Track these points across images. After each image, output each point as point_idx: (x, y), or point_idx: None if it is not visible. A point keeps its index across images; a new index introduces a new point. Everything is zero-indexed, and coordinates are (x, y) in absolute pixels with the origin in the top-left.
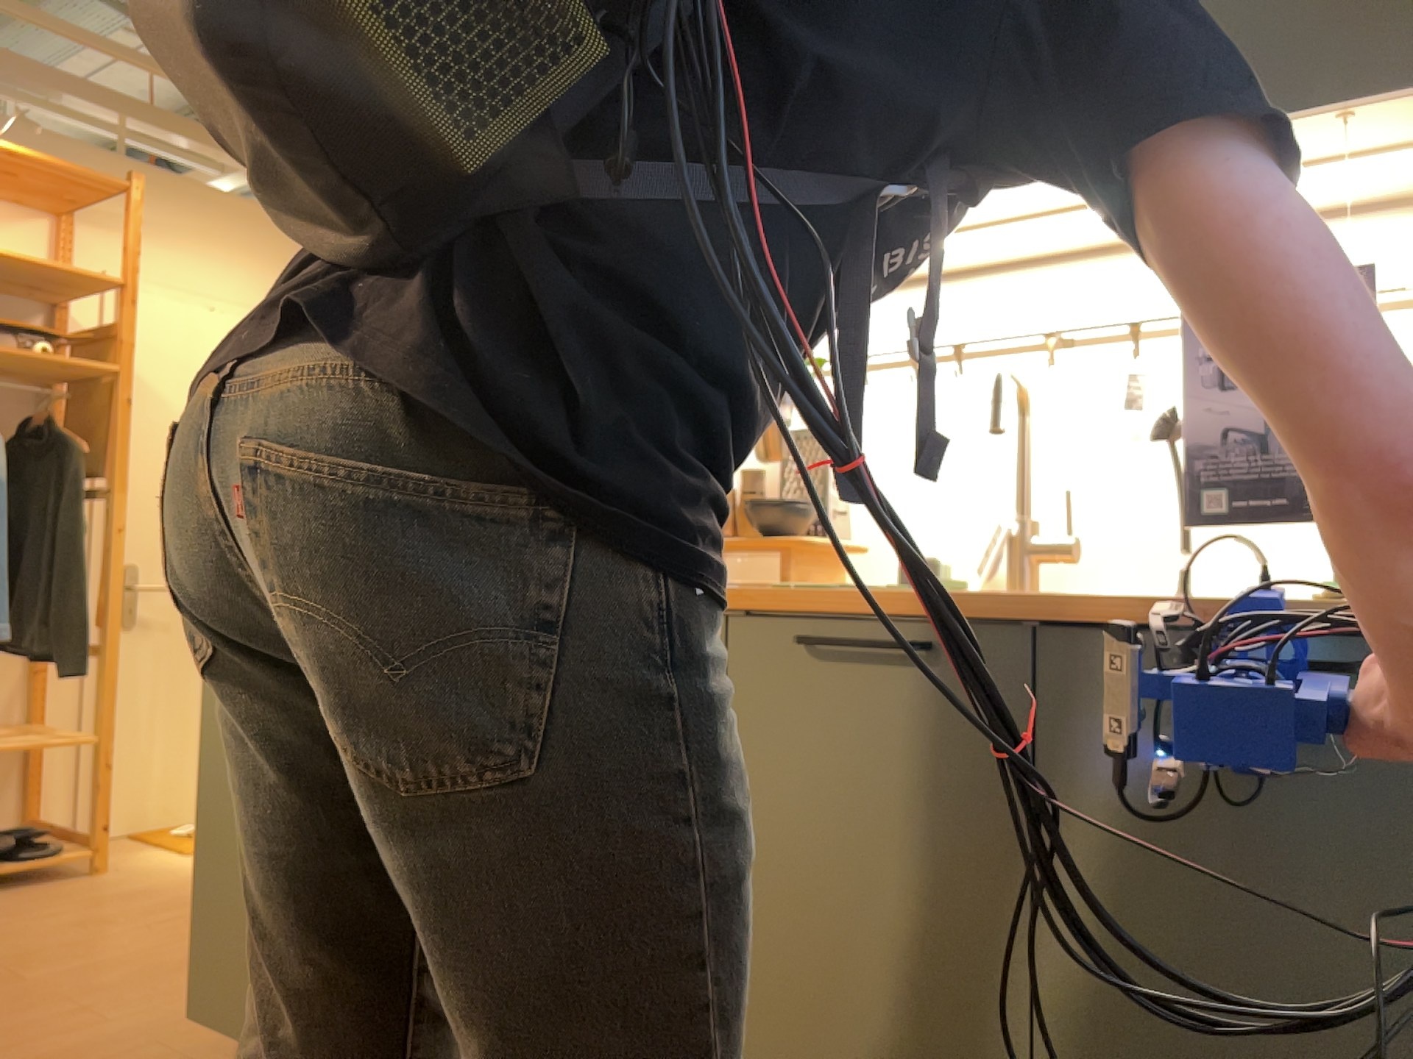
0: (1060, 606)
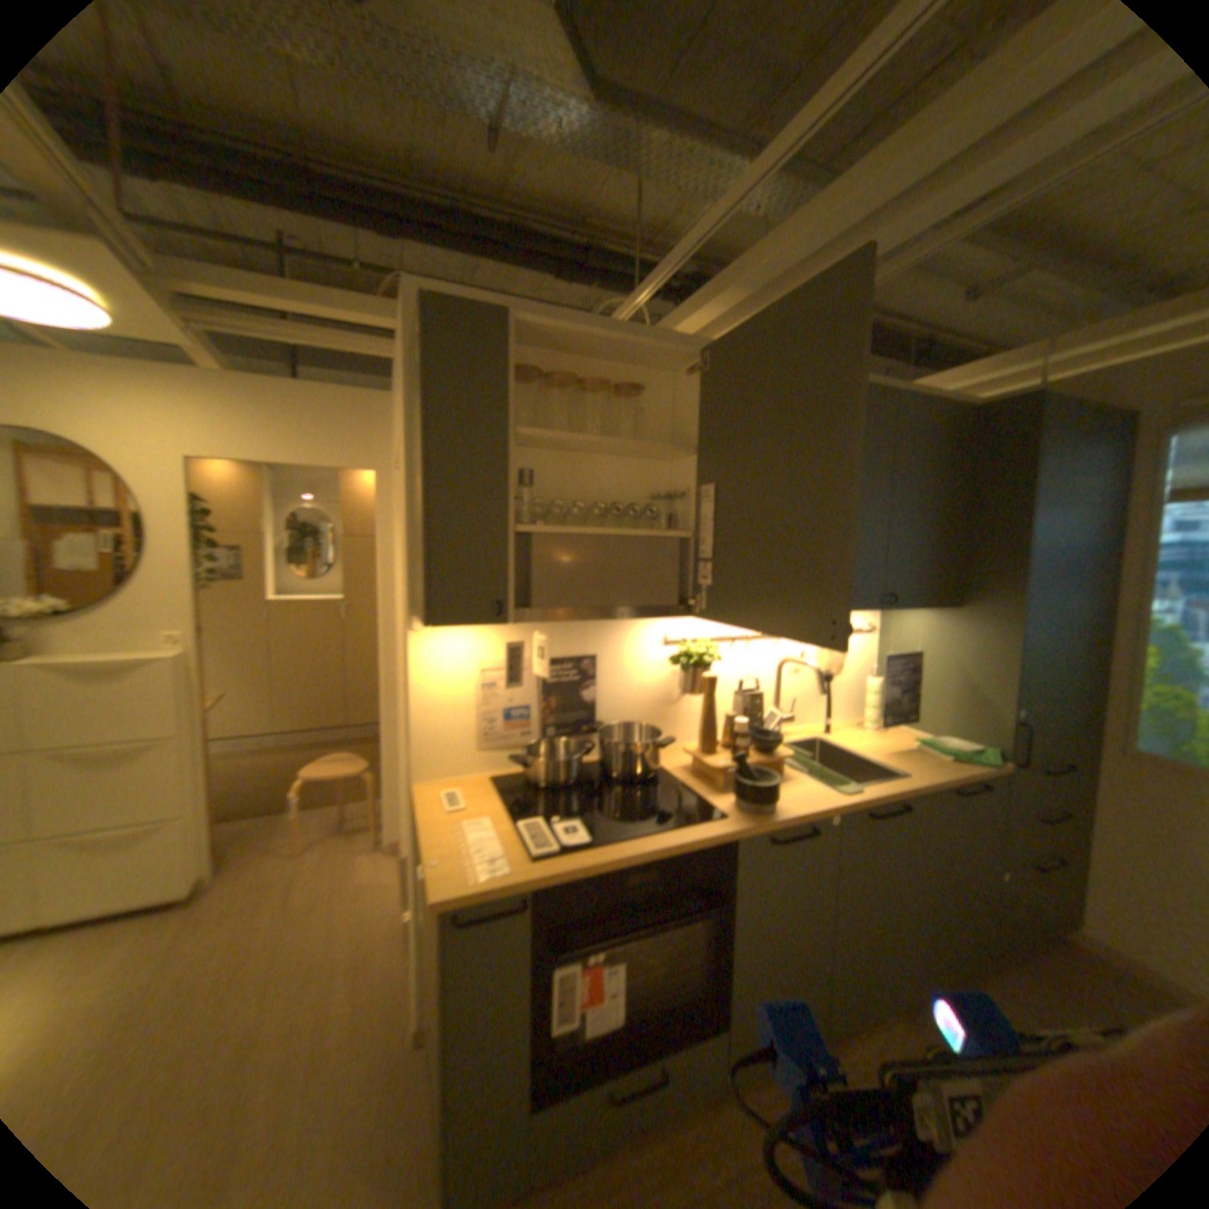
0: (940, 788)
